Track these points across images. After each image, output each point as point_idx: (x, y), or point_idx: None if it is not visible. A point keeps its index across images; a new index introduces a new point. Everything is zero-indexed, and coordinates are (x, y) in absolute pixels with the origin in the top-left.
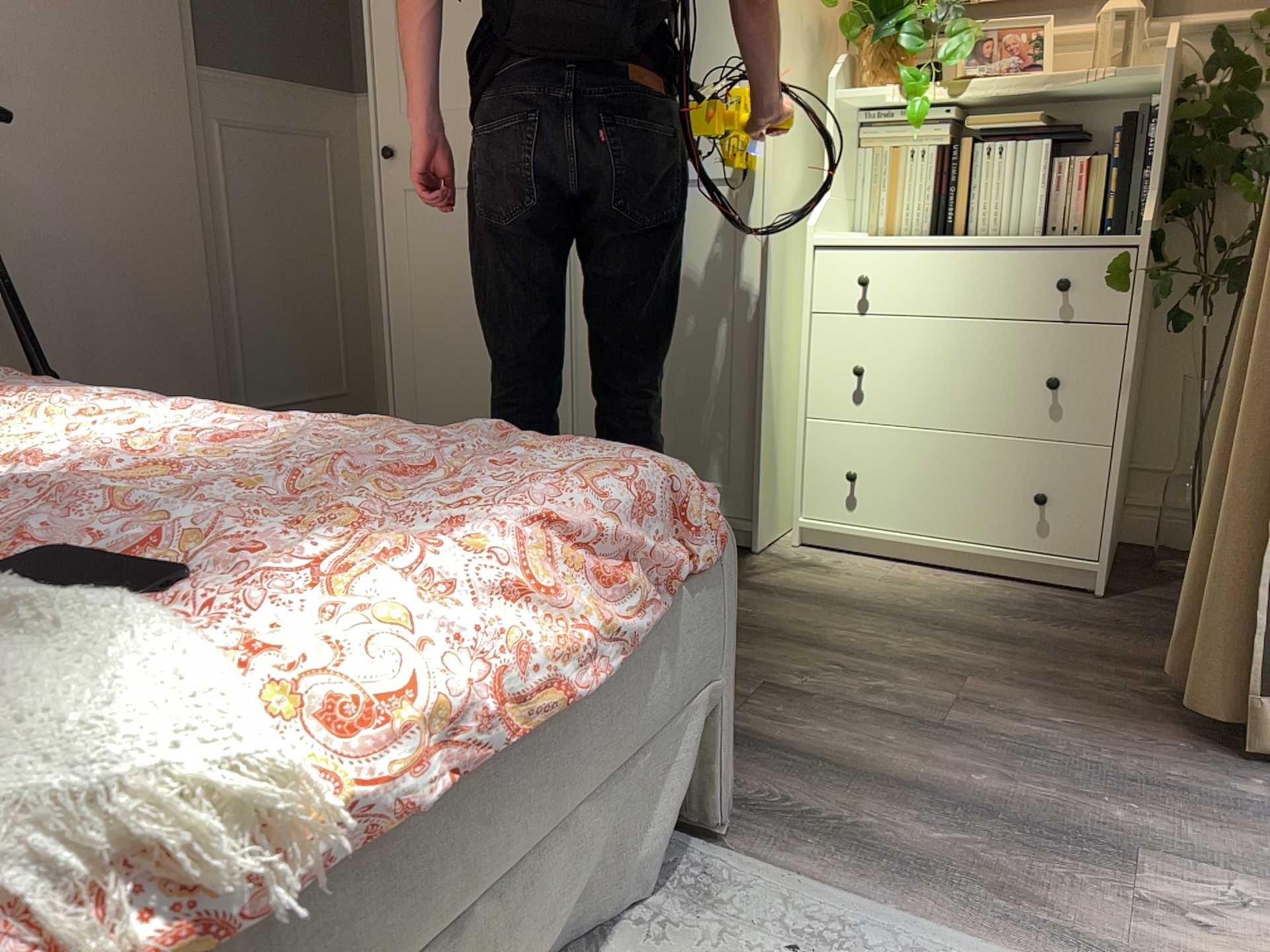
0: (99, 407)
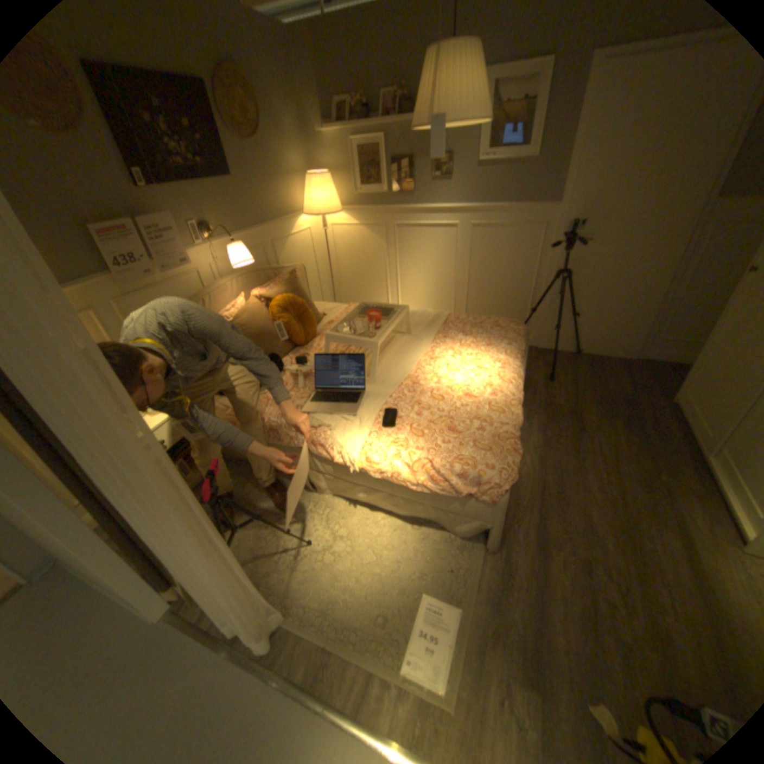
0: (498, 361)
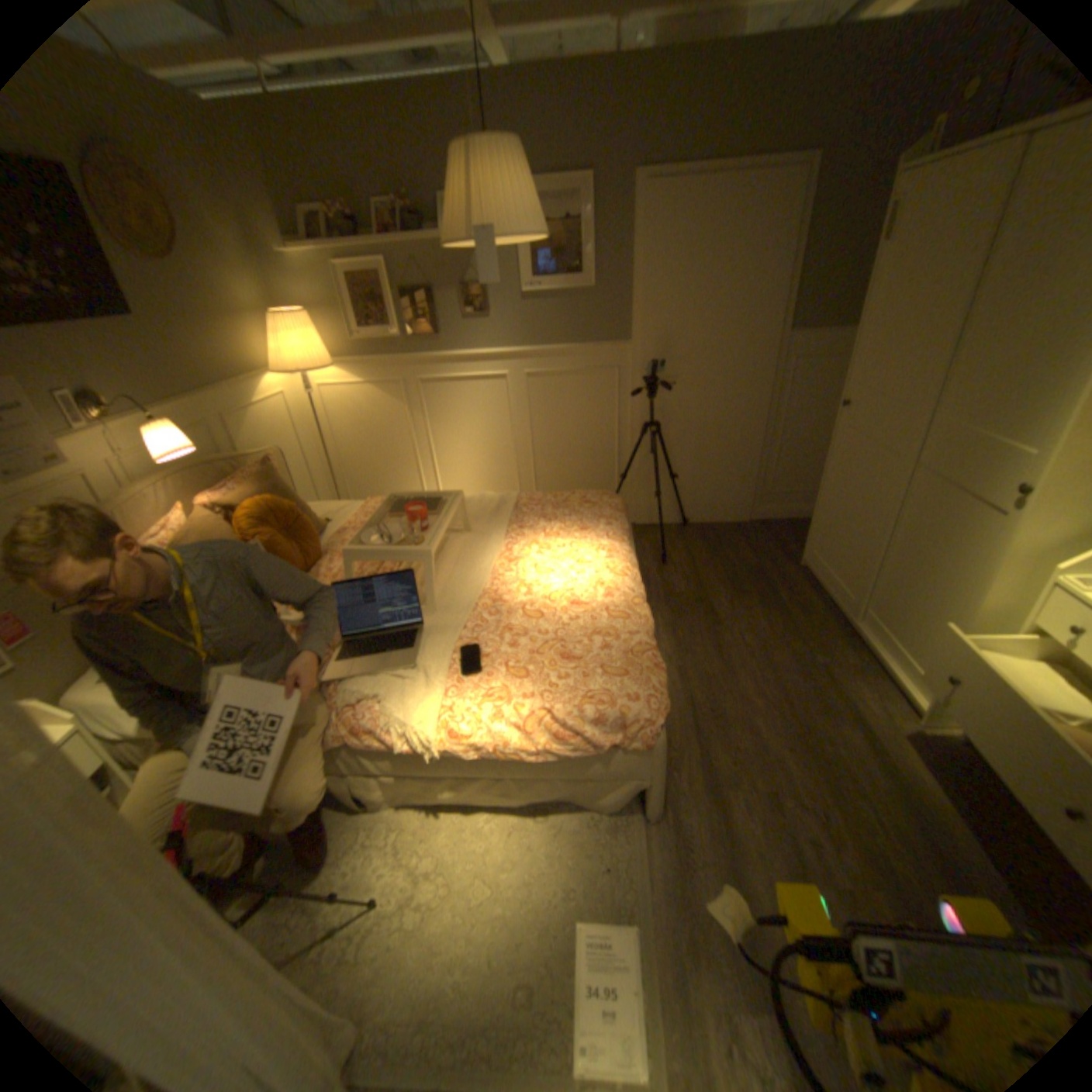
0: (599, 548)
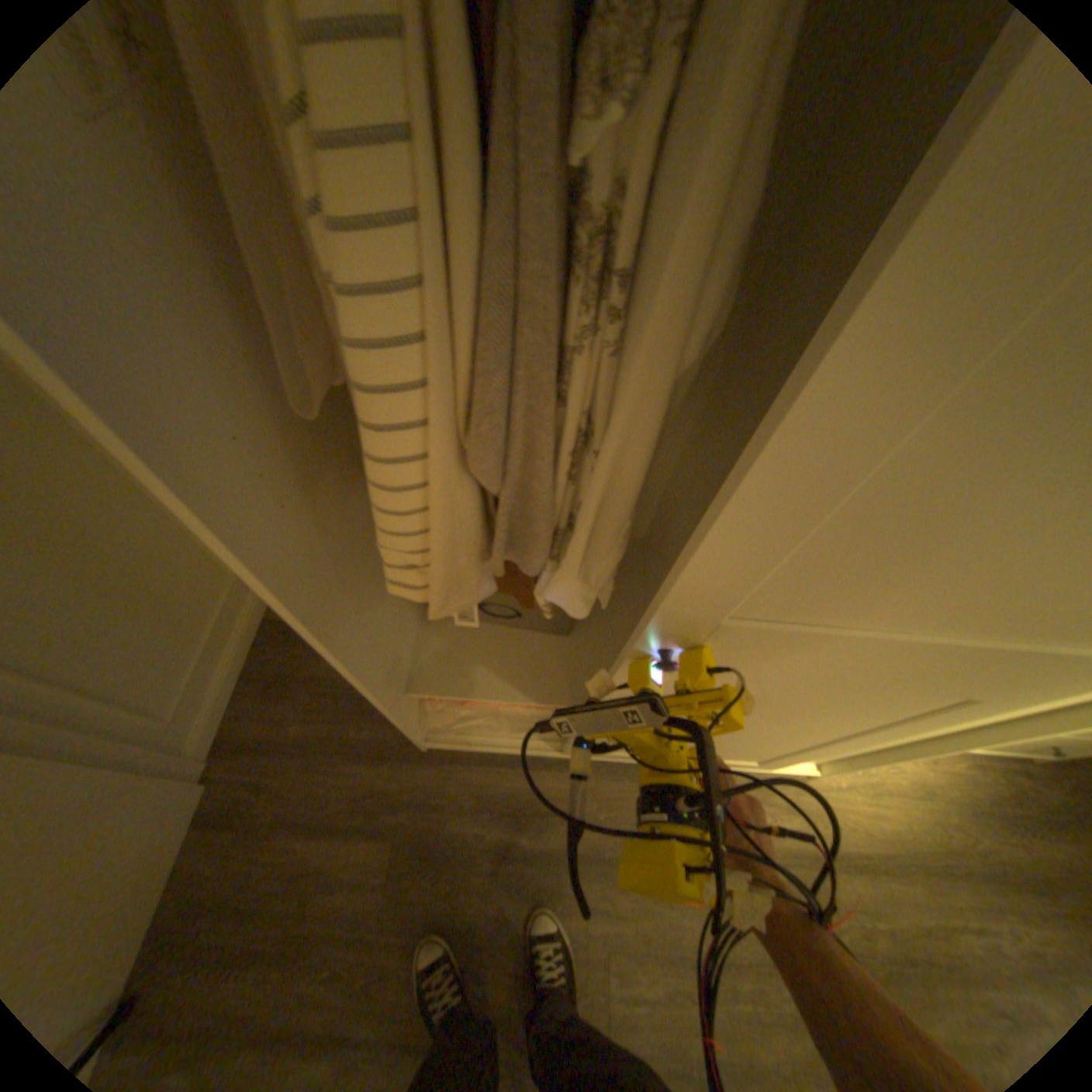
0: None
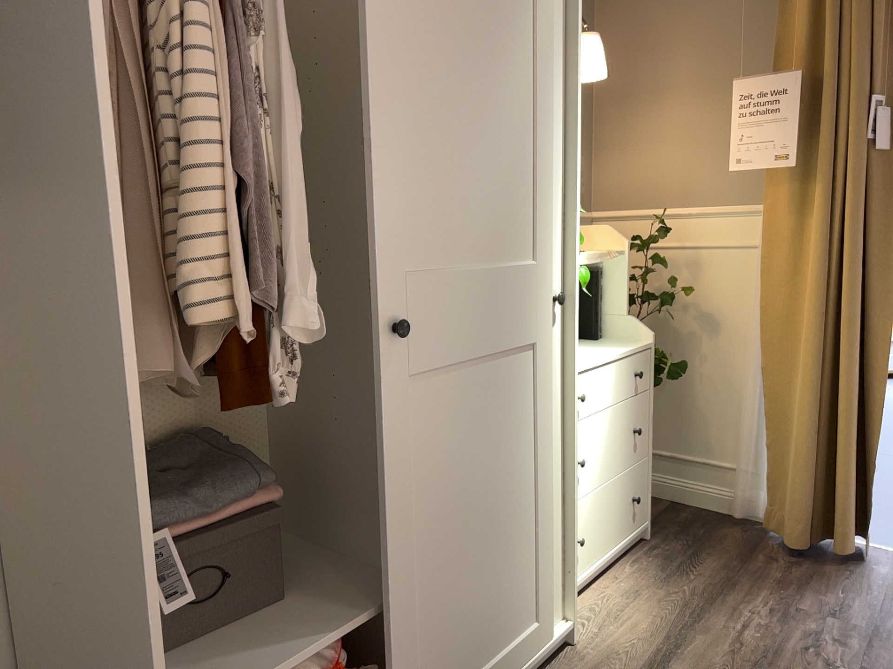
0: None
